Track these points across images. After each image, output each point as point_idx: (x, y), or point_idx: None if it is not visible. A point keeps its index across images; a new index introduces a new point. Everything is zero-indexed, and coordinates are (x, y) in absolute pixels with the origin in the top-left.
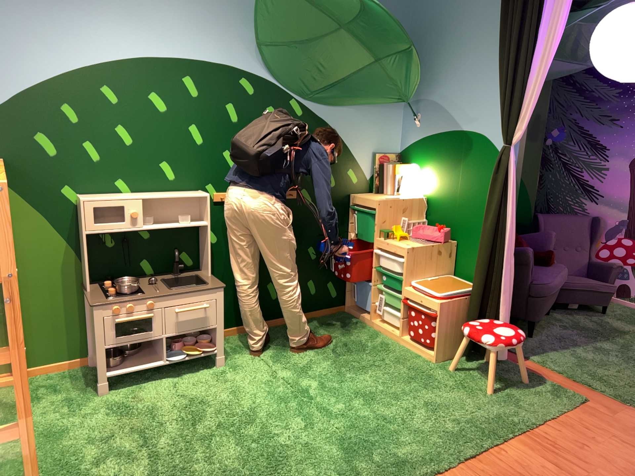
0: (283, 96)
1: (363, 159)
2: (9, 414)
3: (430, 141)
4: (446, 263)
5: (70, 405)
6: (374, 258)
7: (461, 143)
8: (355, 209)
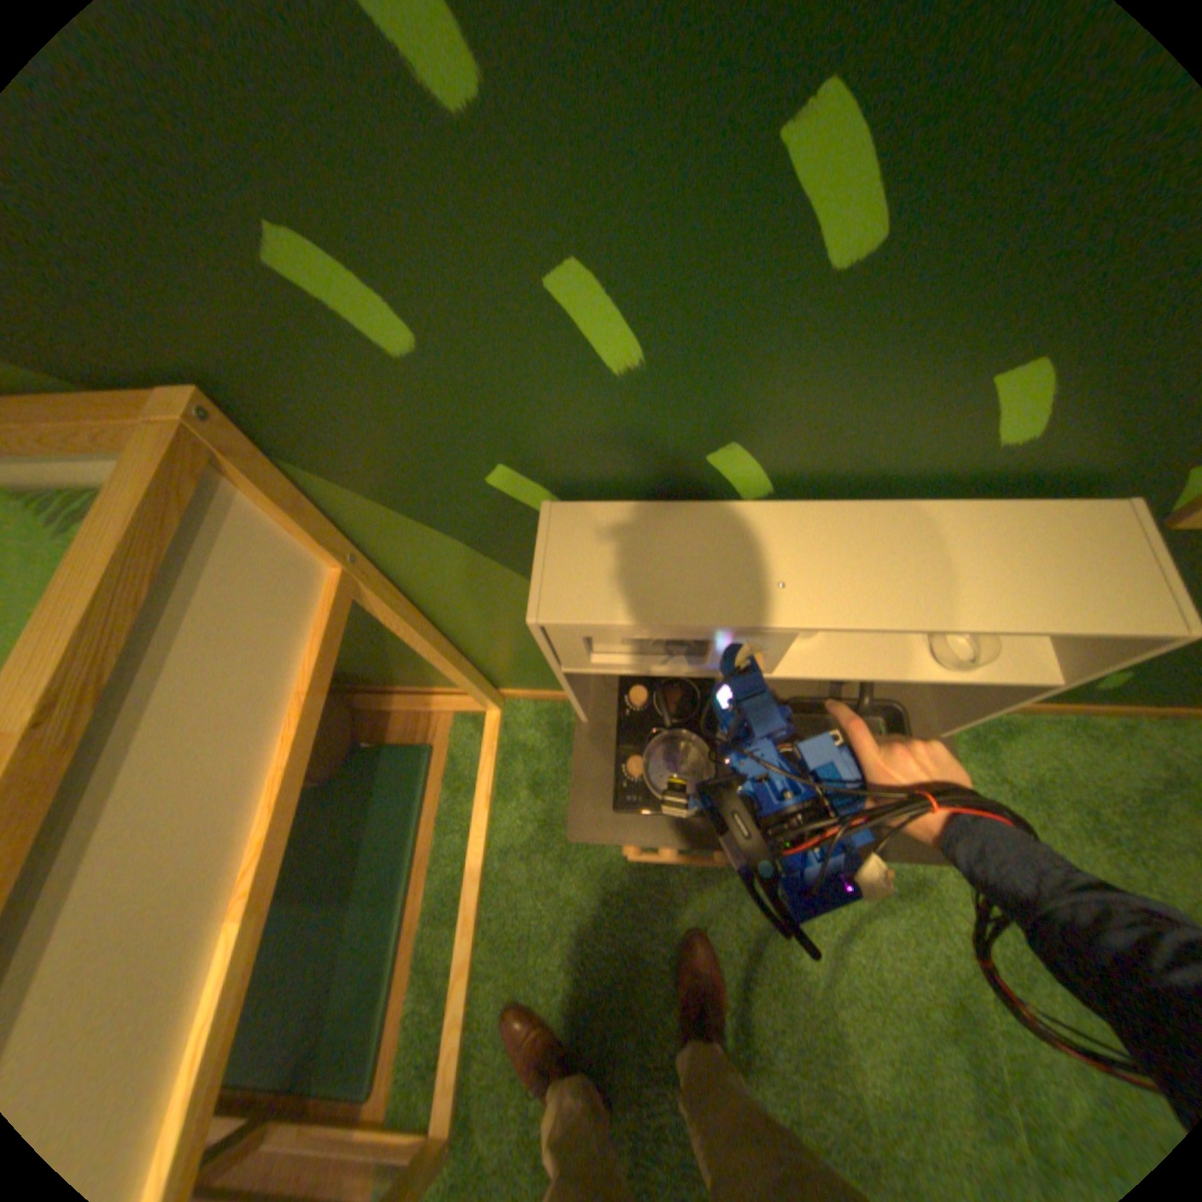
0: None
1: None
2: (445, 832)
3: None
4: None
5: (535, 857)
6: None
7: None
8: None
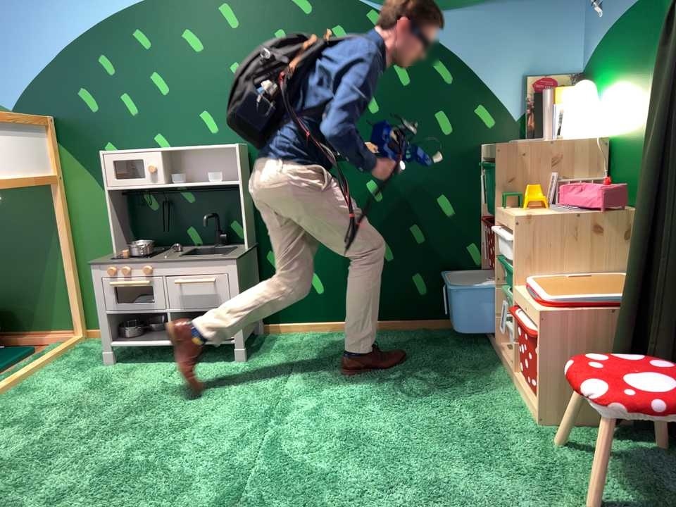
0: (354, 4)
1: (506, 87)
2: (20, 367)
3: (617, 29)
4: (625, 252)
5: (65, 370)
6: (497, 240)
7: (657, 9)
8: (478, 165)
